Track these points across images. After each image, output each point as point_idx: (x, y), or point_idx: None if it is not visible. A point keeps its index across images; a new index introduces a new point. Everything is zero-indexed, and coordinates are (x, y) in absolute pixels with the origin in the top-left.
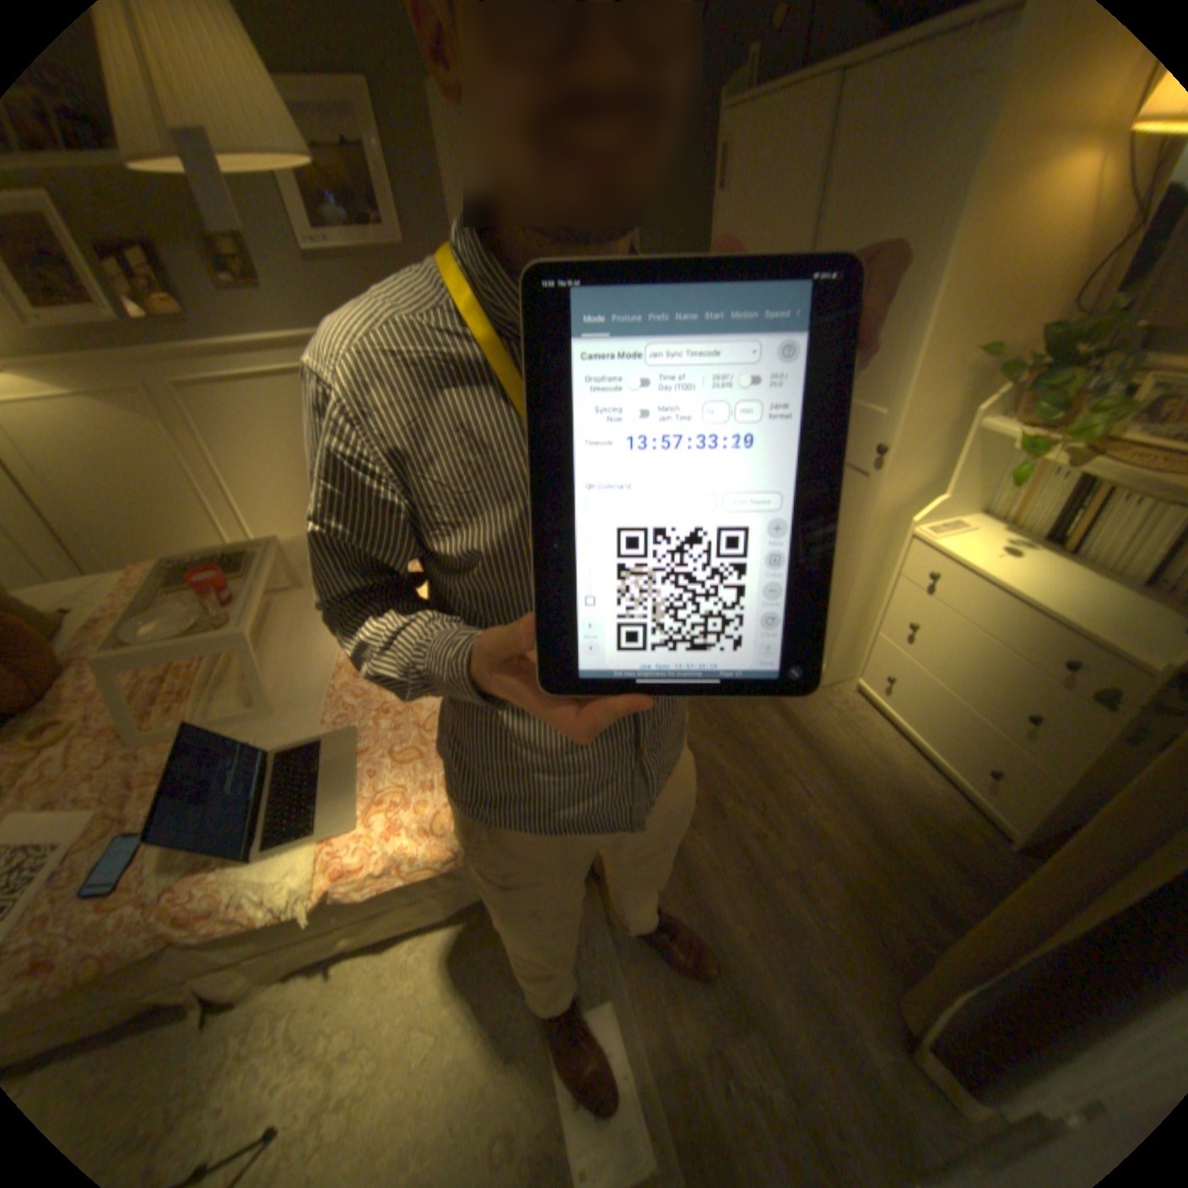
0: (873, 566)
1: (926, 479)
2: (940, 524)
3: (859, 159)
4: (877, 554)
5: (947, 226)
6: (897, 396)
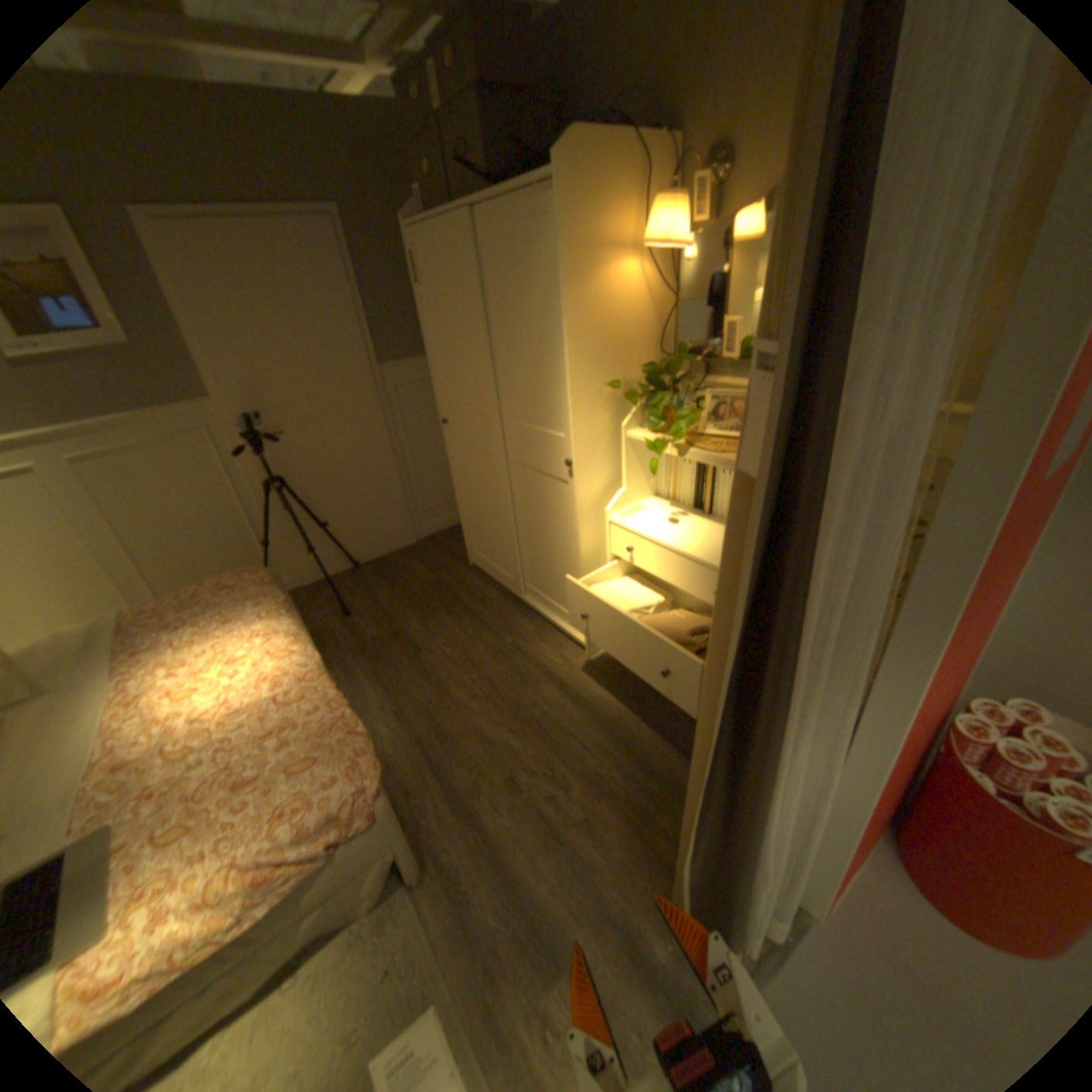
0: (592, 550)
1: (608, 479)
2: (626, 510)
3: (499, 264)
4: (592, 540)
5: (560, 307)
6: (568, 423)
